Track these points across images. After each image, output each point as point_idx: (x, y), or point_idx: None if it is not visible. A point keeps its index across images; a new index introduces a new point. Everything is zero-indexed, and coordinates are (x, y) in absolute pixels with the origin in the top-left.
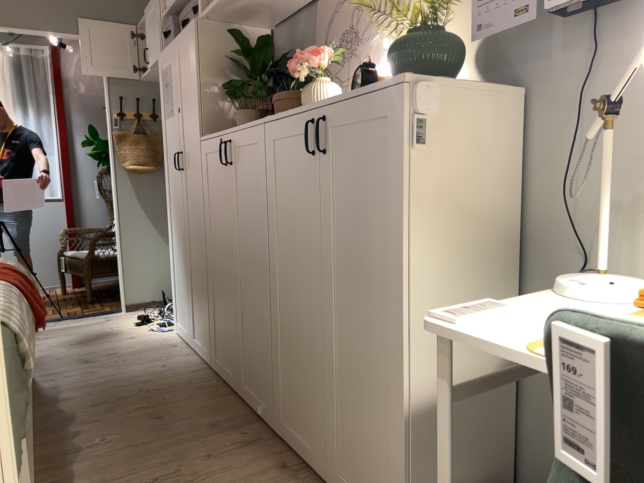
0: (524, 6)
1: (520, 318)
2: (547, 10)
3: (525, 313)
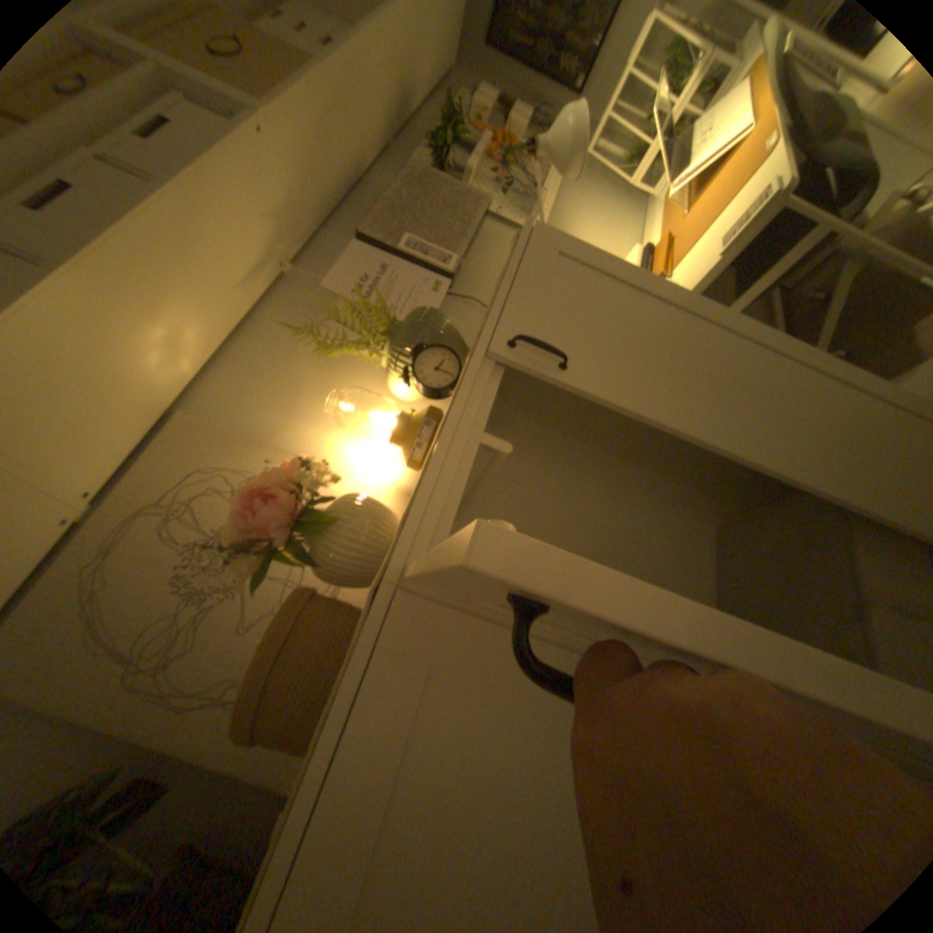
0: (432, 283)
1: (730, 226)
2: (449, 272)
3: (717, 248)
